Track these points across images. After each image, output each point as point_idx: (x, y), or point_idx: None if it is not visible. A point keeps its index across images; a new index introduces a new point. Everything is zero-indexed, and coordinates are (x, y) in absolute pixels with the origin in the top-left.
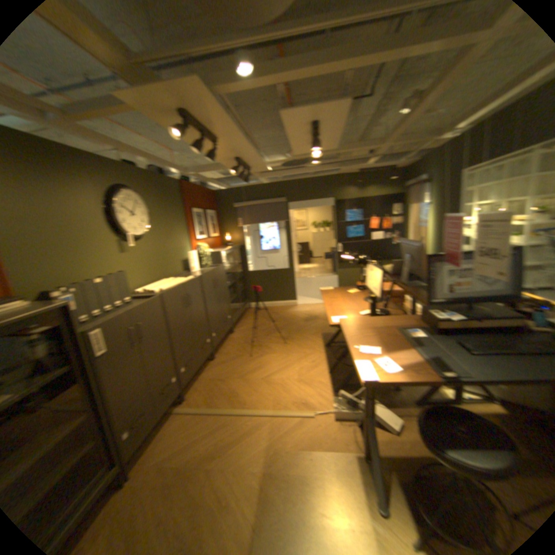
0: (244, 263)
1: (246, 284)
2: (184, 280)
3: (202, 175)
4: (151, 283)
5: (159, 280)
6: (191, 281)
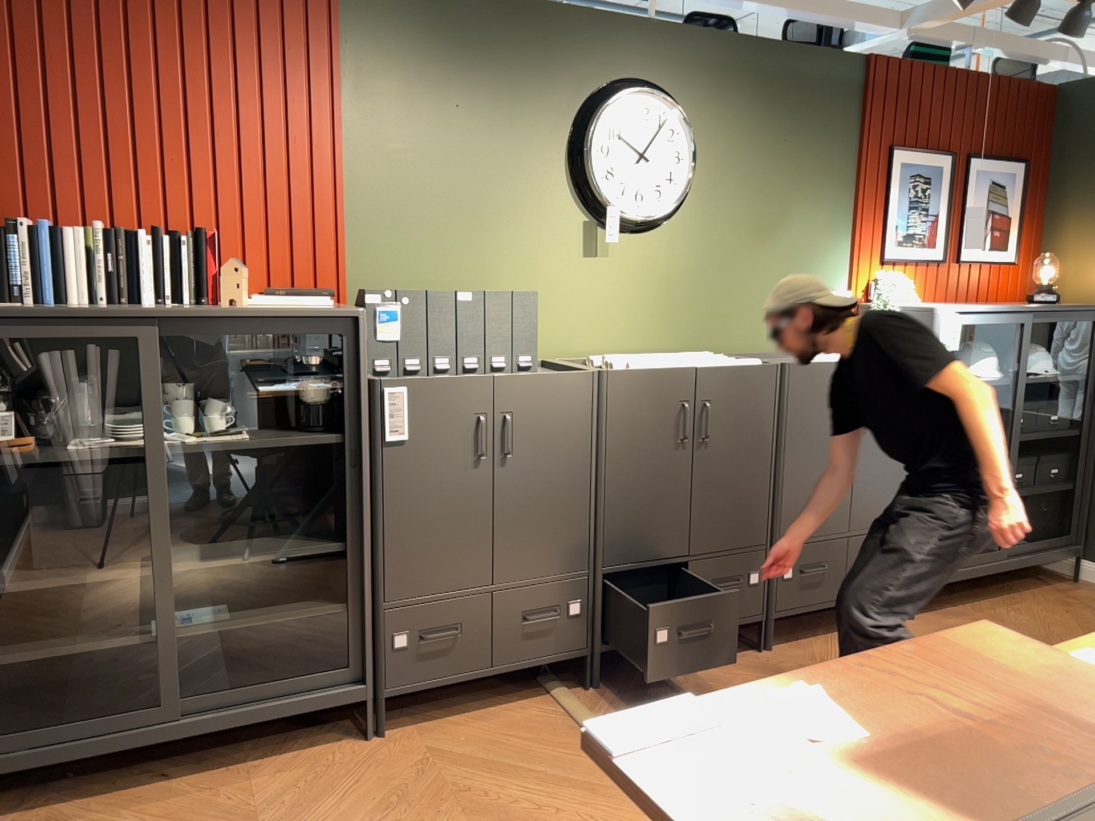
0: (1089, 385)
1: (1073, 474)
2: (713, 361)
3: (983, 31)
4: (645, 353)
5: (677, 352)
6: (727, 367)
